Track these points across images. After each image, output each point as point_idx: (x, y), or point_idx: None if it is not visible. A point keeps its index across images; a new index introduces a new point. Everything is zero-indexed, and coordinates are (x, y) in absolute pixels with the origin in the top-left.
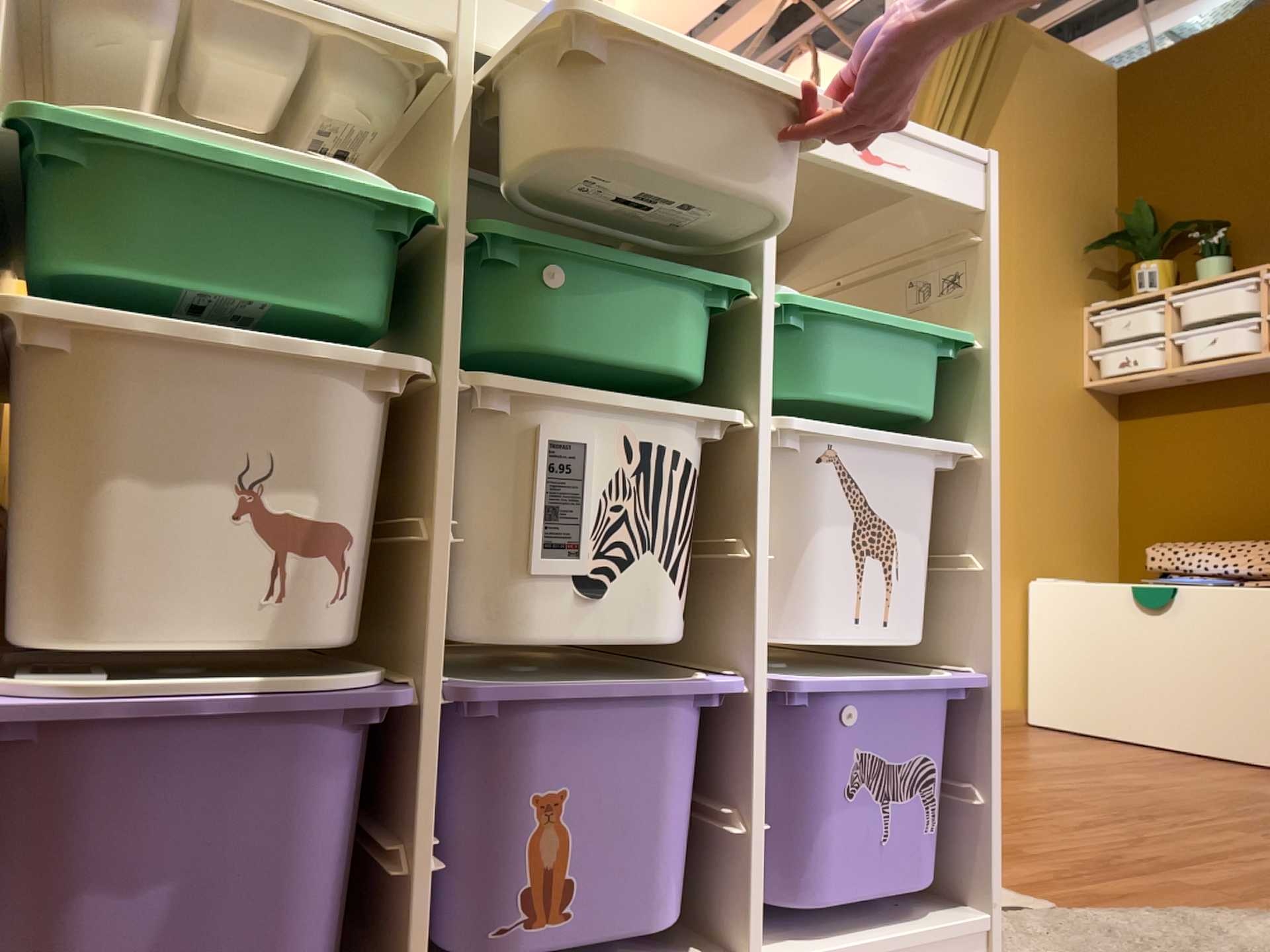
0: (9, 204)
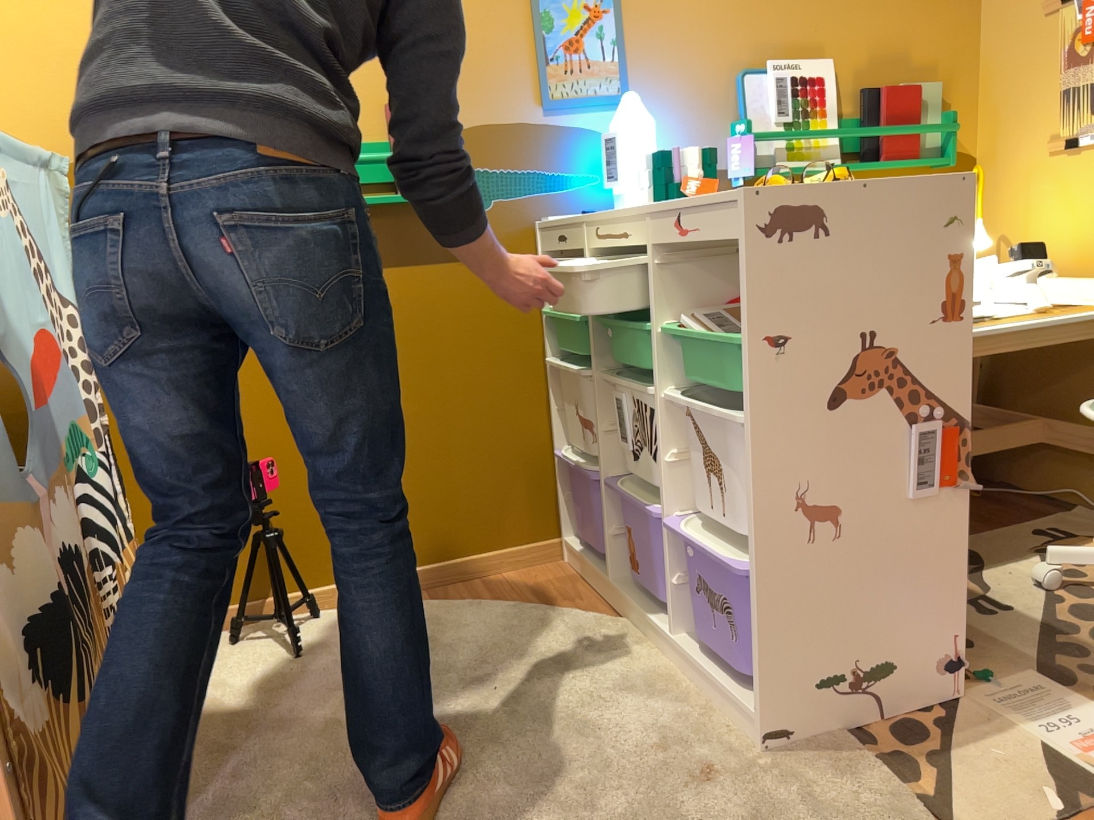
0: (552, 329)
